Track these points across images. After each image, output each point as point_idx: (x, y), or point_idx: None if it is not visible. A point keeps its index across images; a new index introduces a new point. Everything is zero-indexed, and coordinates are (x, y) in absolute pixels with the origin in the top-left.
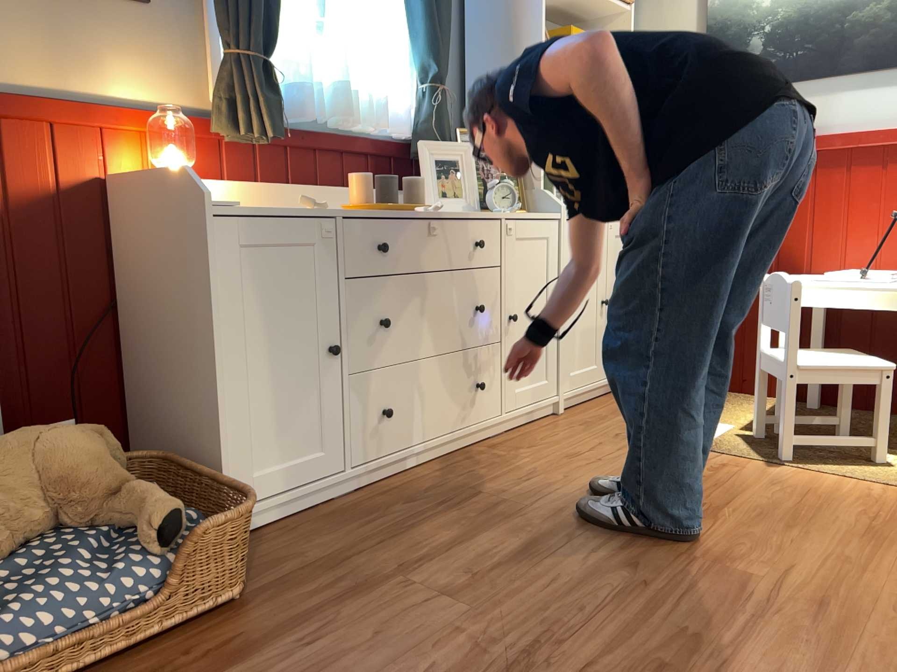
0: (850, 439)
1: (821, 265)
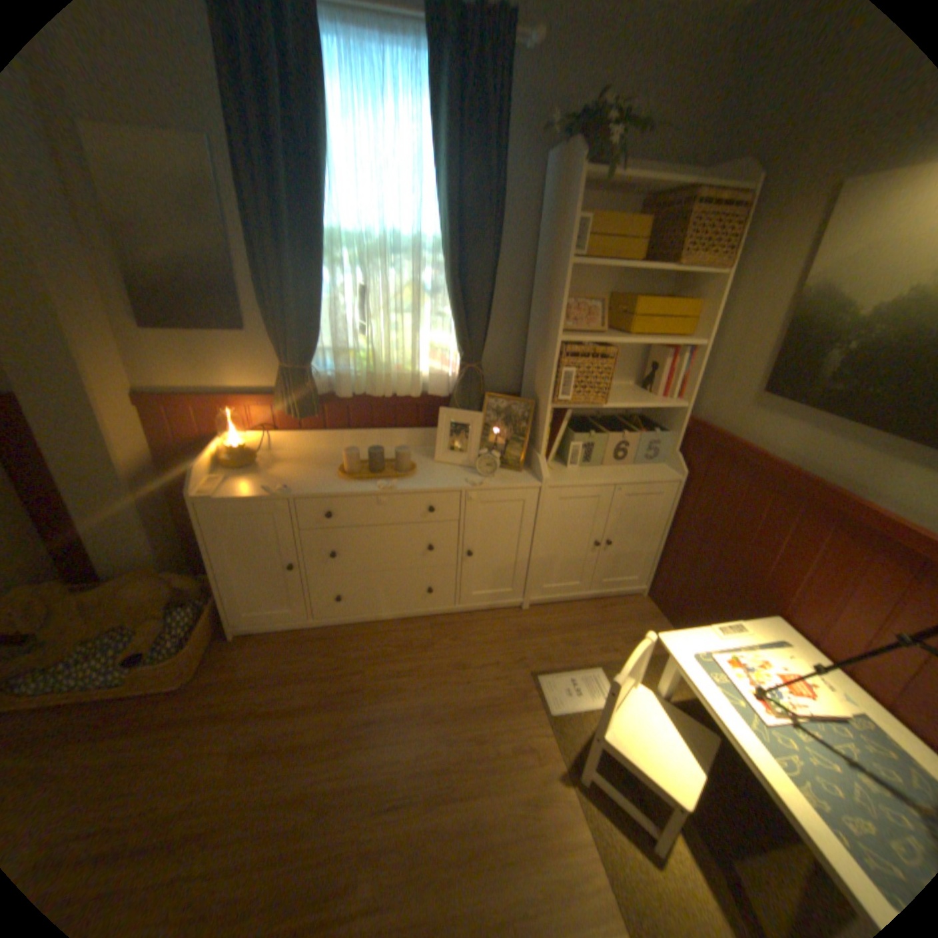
0: (639, 819)
1: (804, 624)
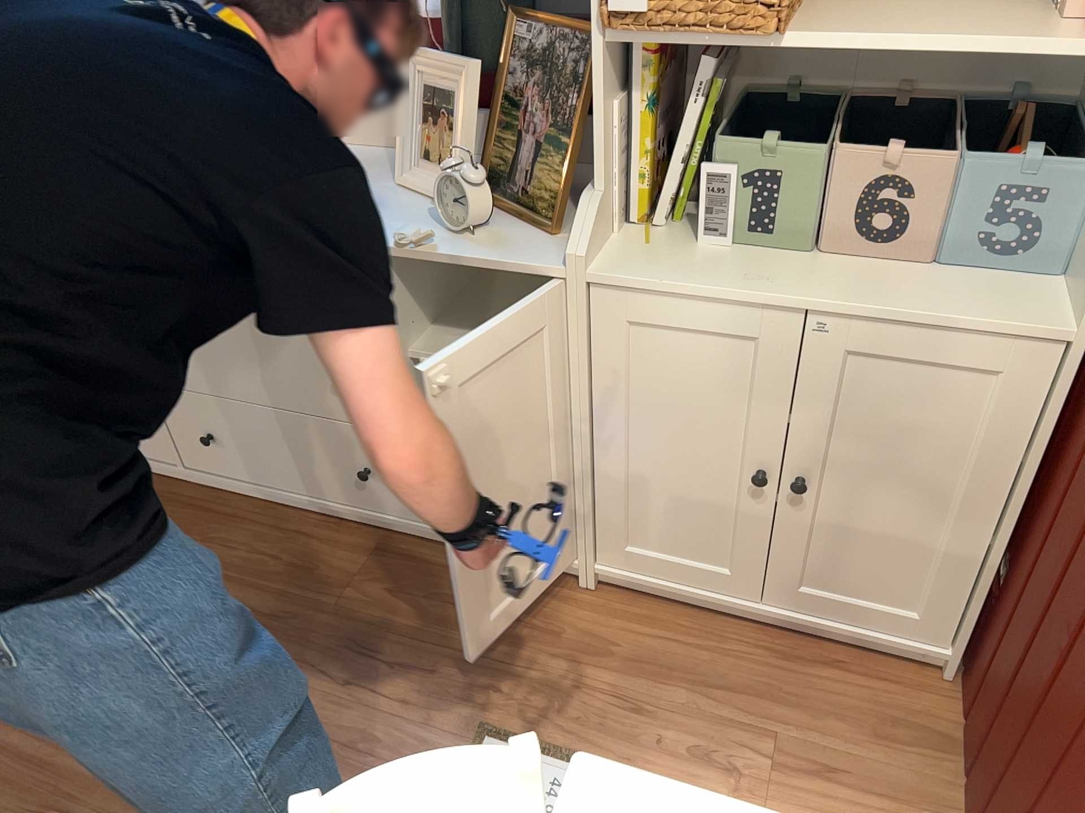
0: None
1: None
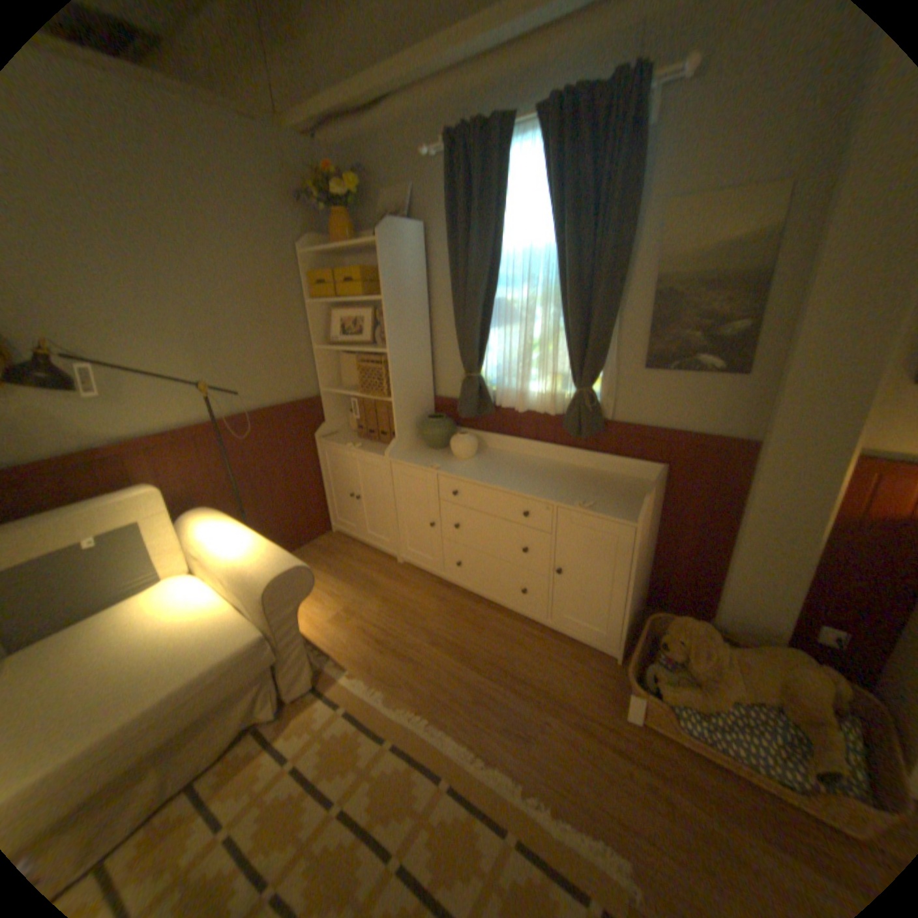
0: None
1: None
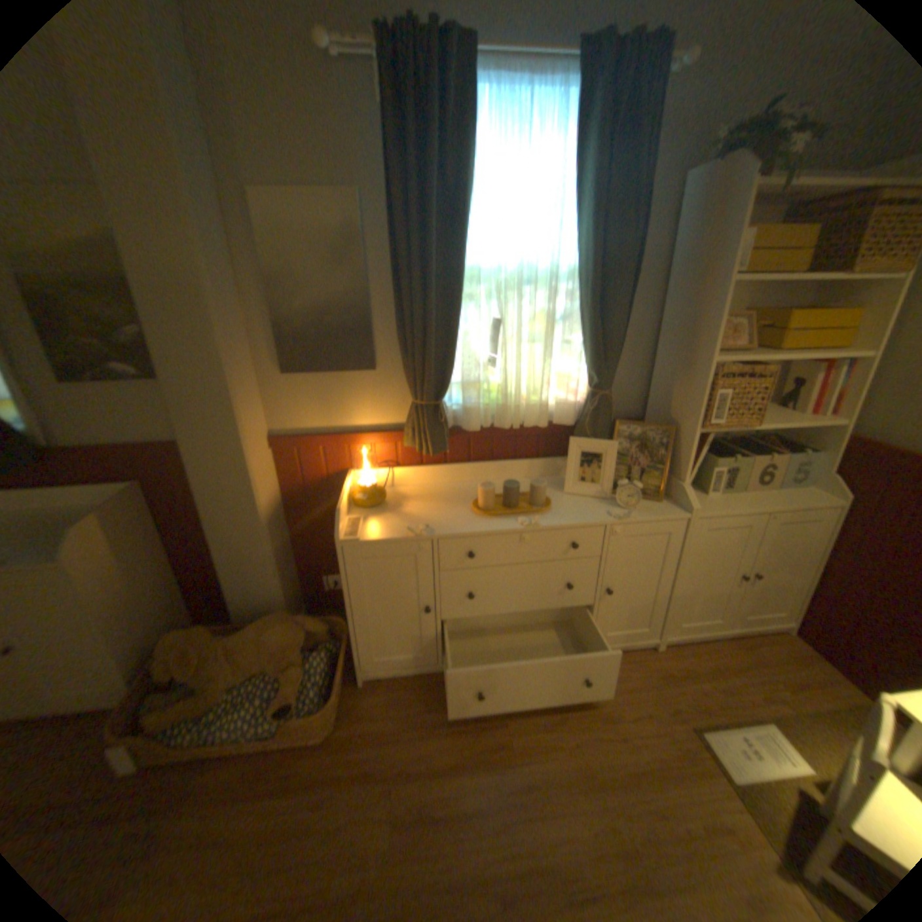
0: None
1: None
